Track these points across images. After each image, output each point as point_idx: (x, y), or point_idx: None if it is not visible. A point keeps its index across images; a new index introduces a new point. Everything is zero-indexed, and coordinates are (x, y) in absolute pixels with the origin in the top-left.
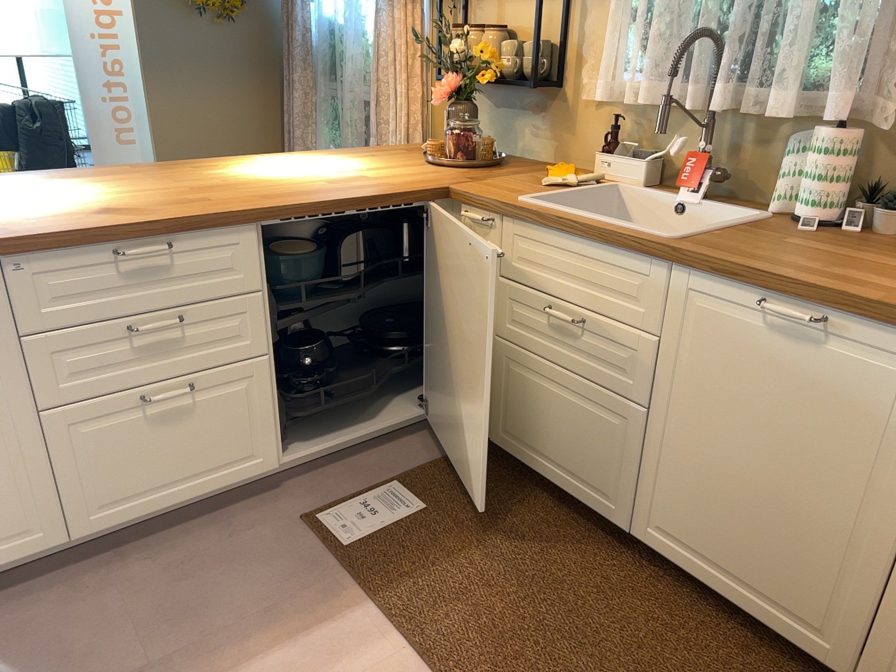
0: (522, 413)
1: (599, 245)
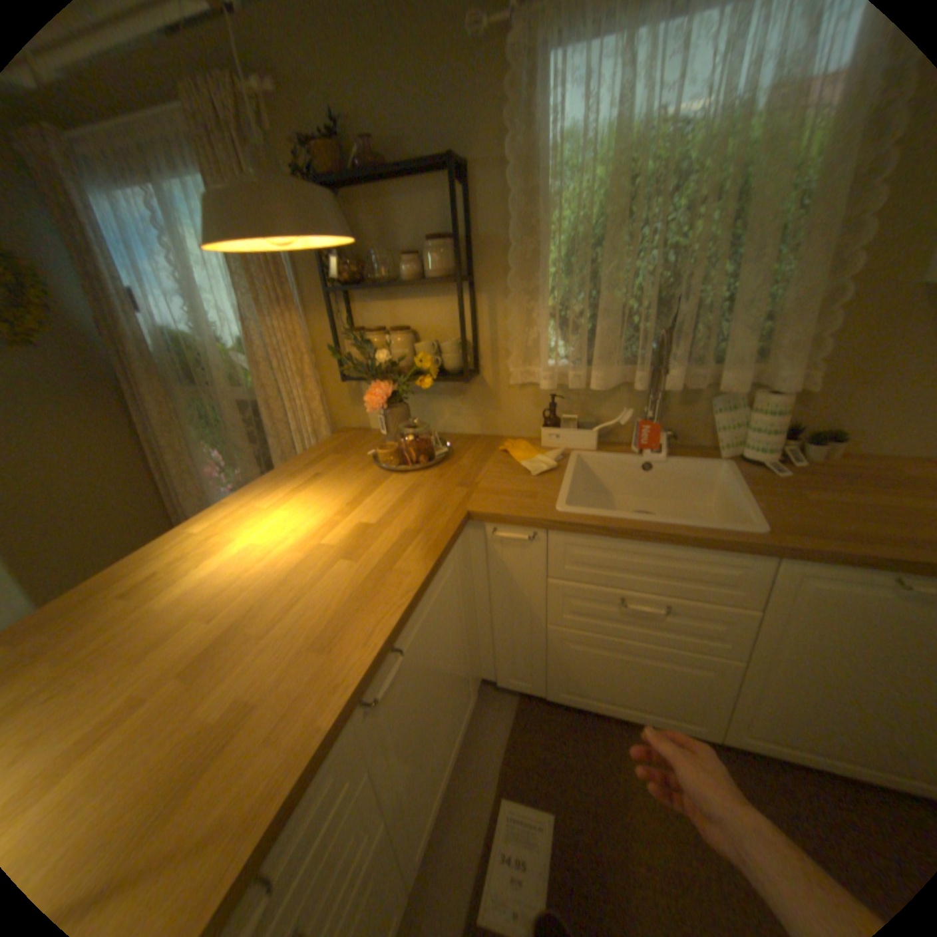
0: (589, 678)
1: (690, 548)
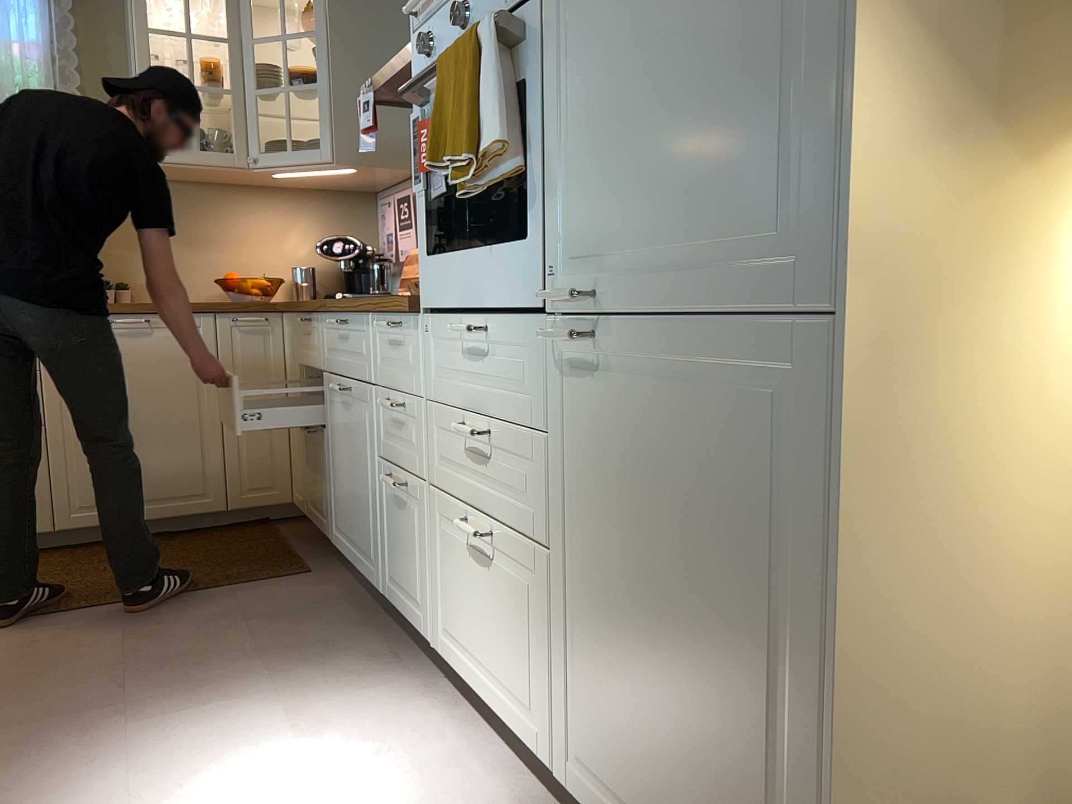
0: None
1: None
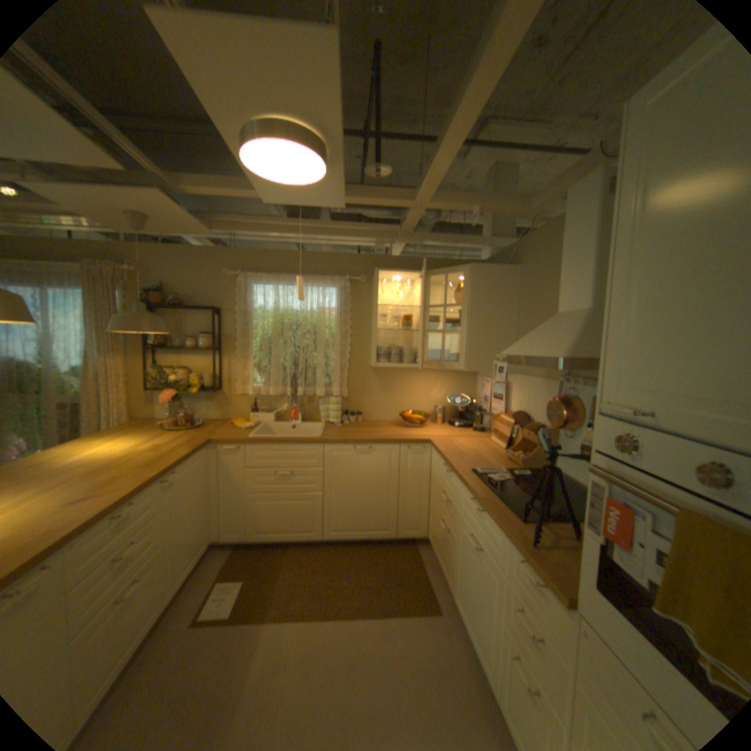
0: (265, 520)
1: (296, 445)
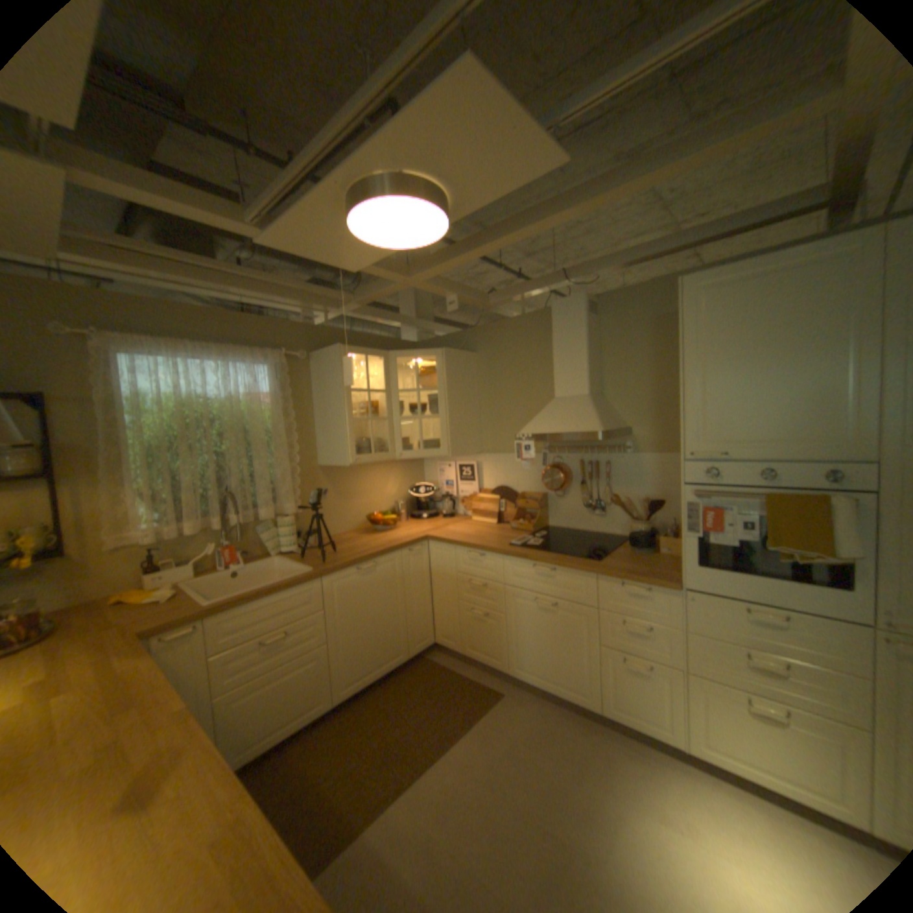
0: (251, 728)
1: (286, 593)
